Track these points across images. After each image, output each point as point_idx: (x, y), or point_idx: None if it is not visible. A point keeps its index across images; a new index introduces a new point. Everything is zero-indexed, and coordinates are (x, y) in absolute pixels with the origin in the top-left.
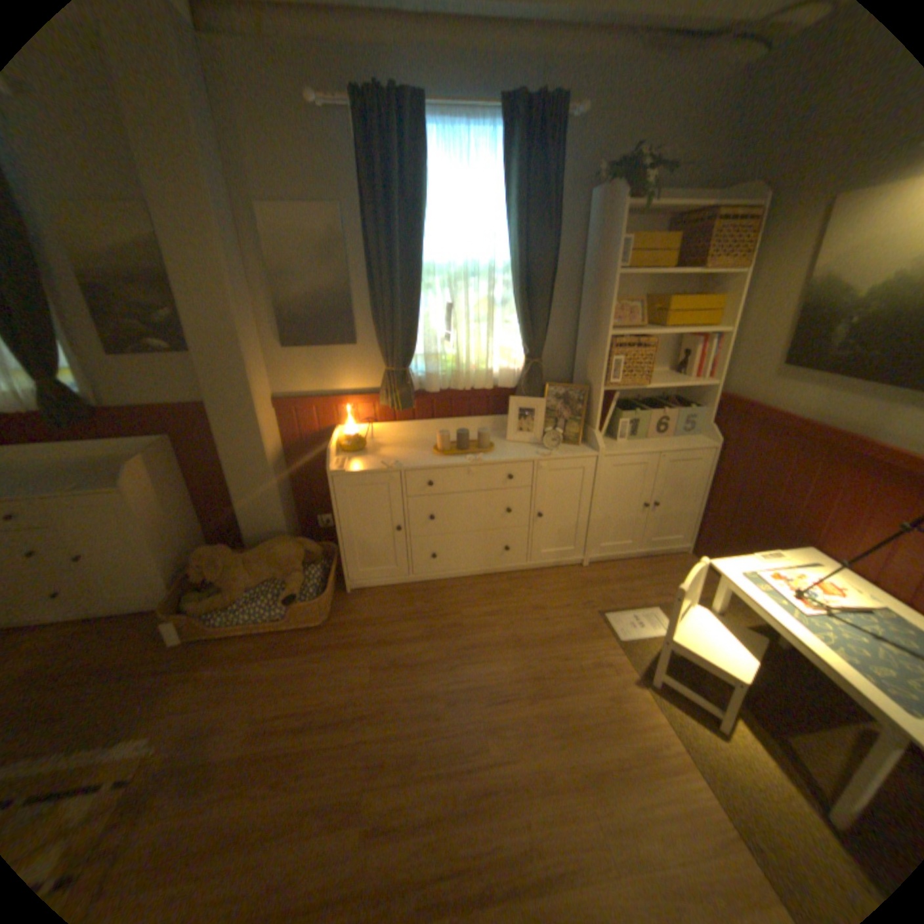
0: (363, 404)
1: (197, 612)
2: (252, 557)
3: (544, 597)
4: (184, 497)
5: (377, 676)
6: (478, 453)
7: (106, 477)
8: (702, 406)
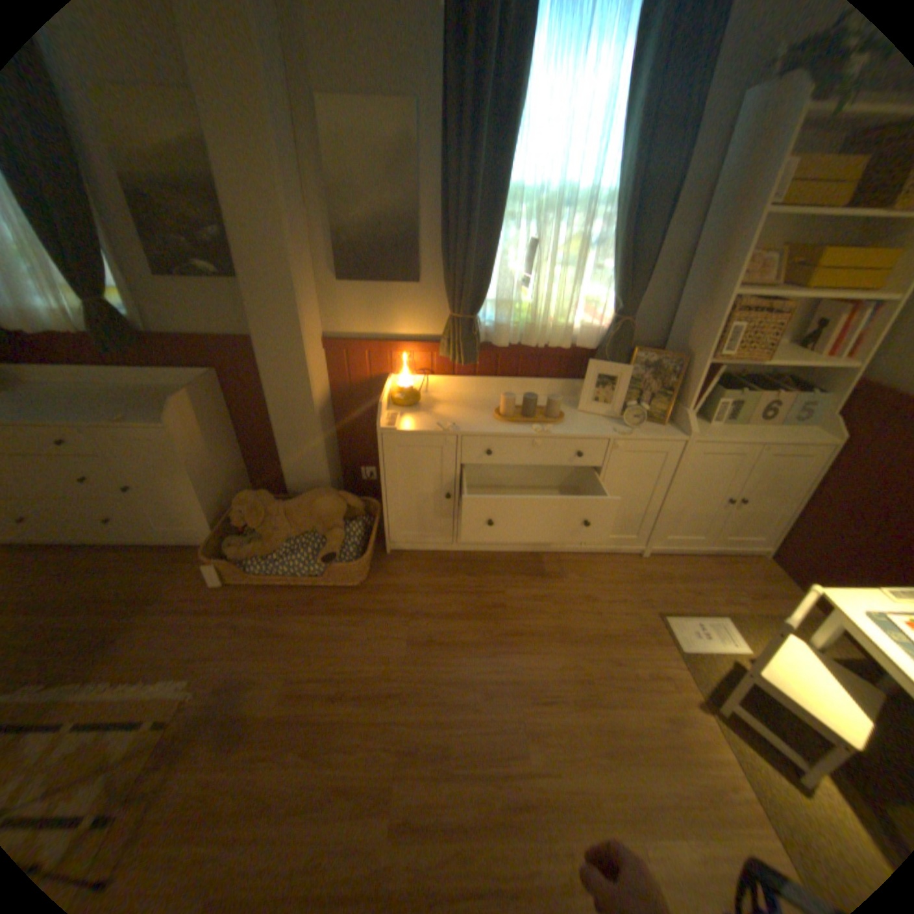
0: (420, 353)
1: (238, 558)
2: (294, 508)
3: (597, 587)
4: (229, 435)
5: (413, 651)
6: (545, 423)
7: (152, 409)
8: (827, 392)
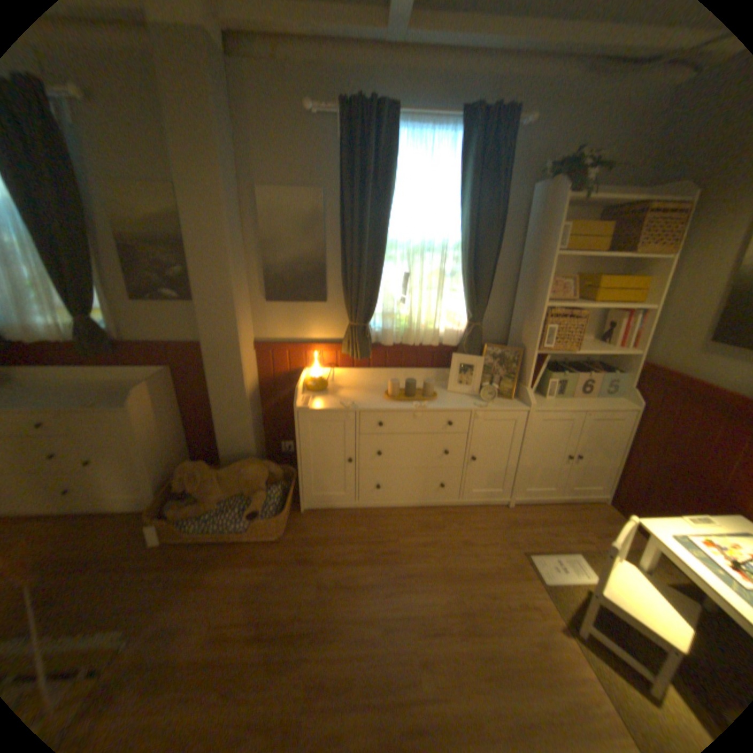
0: (327, 352)
1: (175, 521)
2: (224, 476)
3: (474, 534)
4: (175, 420)
5: (322, 596)
6: (423, 401)
7: (116, 400)
8: (625, 372)
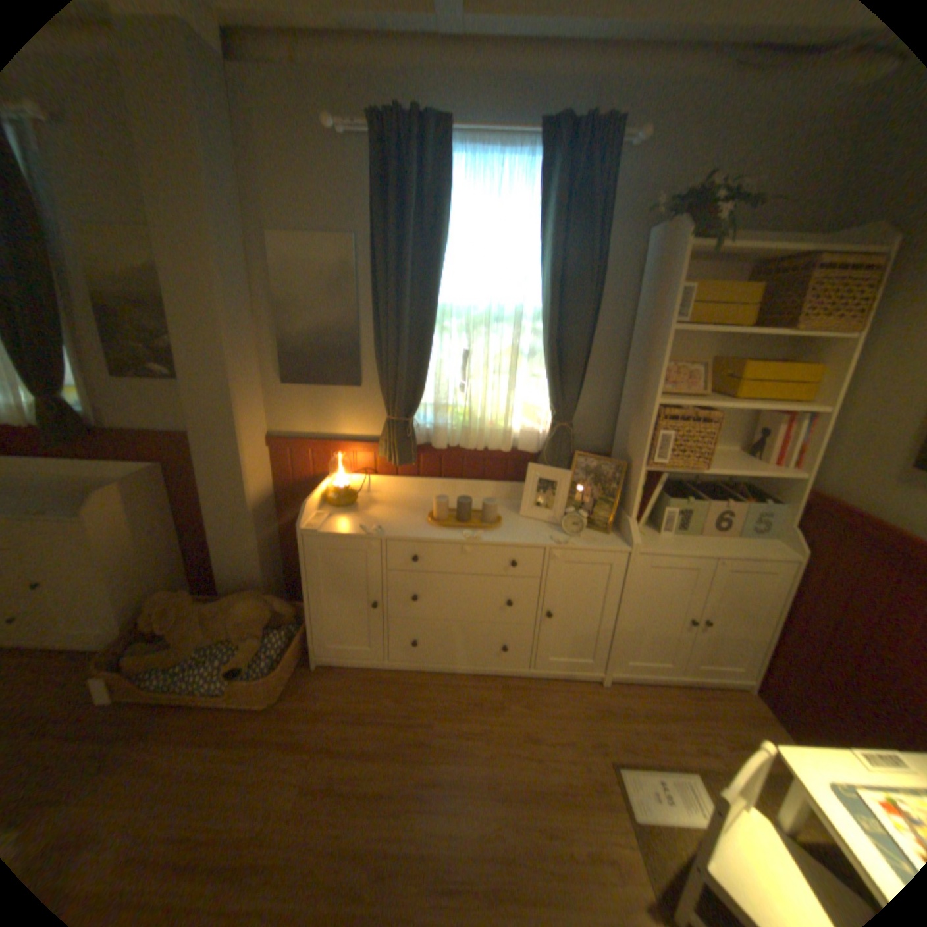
0: (360, 453)
1: (134, 671)
2: (210, 613)
3: (543, 725)
4: (166, 531)
5: (303, 804)
6: (479, 528)
7: (78, 503)
8: (783, 503)
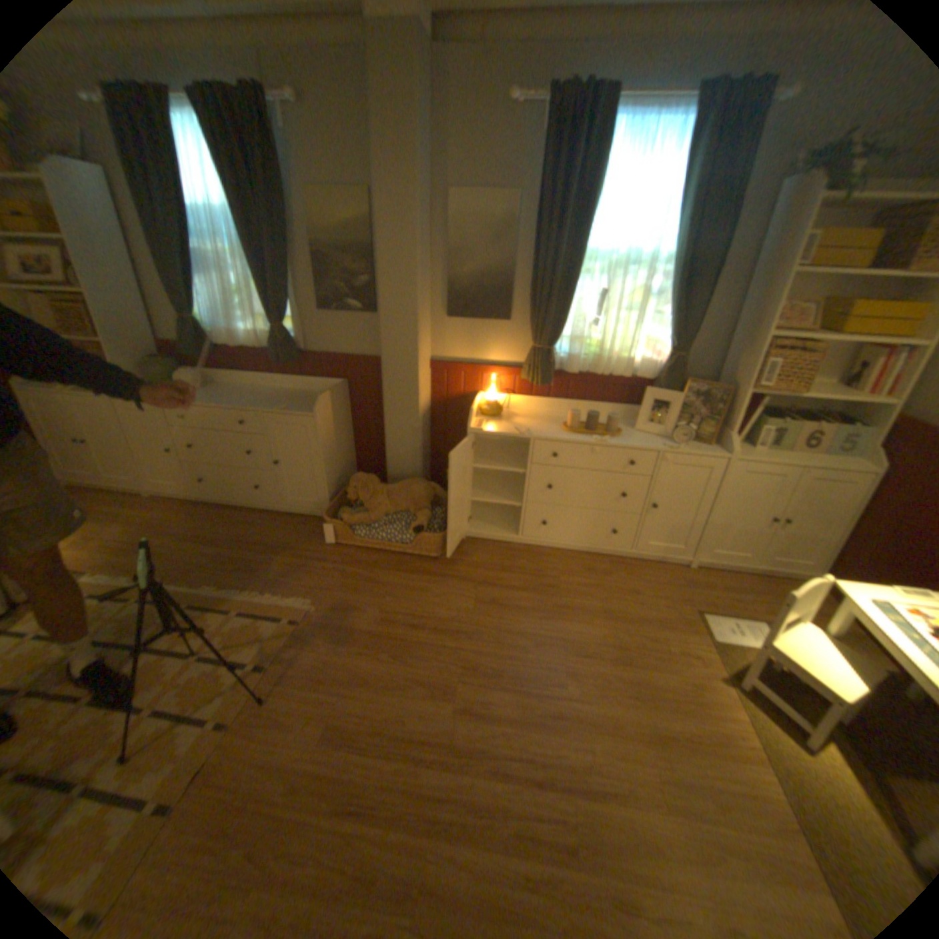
0: (504, 376)
1: (349, 523)
2: (393, 490)
3: (642, 585)
4: (348, 433)
5: (479, 607)
6: (604, 435)
7: (303, 405)
8: (870, 426)
